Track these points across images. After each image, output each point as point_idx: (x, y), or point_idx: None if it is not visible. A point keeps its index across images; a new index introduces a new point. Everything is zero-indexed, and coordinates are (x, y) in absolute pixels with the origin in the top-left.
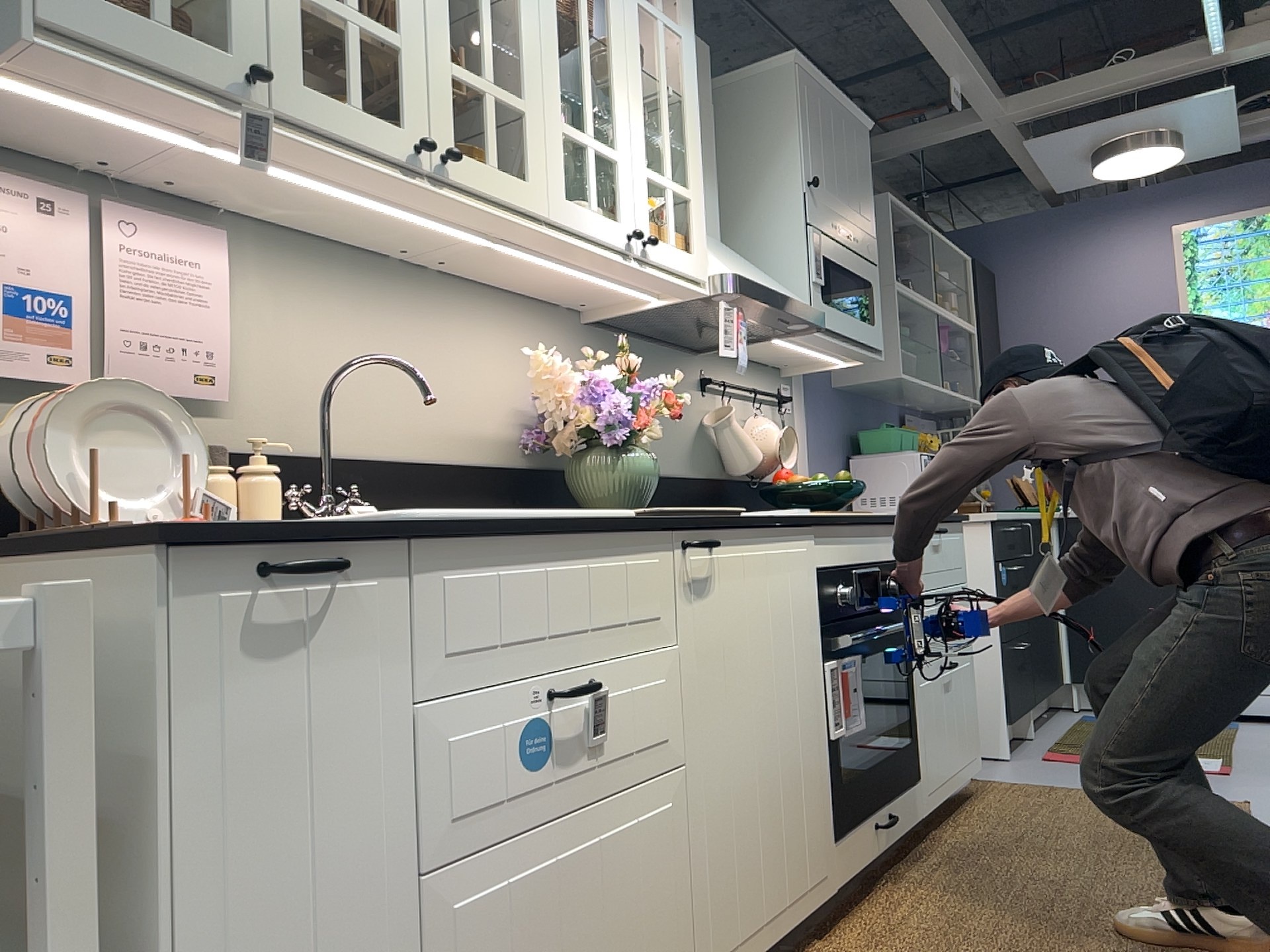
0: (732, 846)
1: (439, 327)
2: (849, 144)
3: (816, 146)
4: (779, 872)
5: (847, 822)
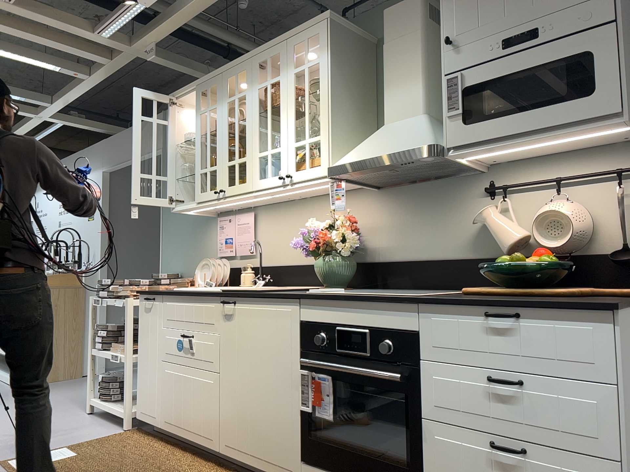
0: (235, 412)
1: (309, 216)
2: None
3: (461, 3)
4: (258, 441)
5: (313, 460)
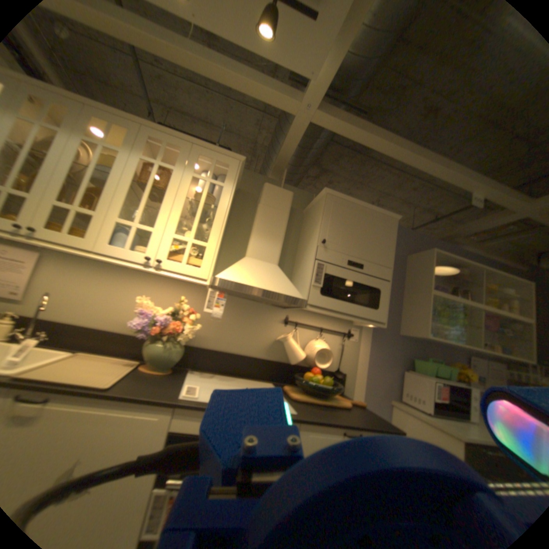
0: None
1: (125, 287)
2: (370, 225)
3: (333, 226)
4: None
5: None
